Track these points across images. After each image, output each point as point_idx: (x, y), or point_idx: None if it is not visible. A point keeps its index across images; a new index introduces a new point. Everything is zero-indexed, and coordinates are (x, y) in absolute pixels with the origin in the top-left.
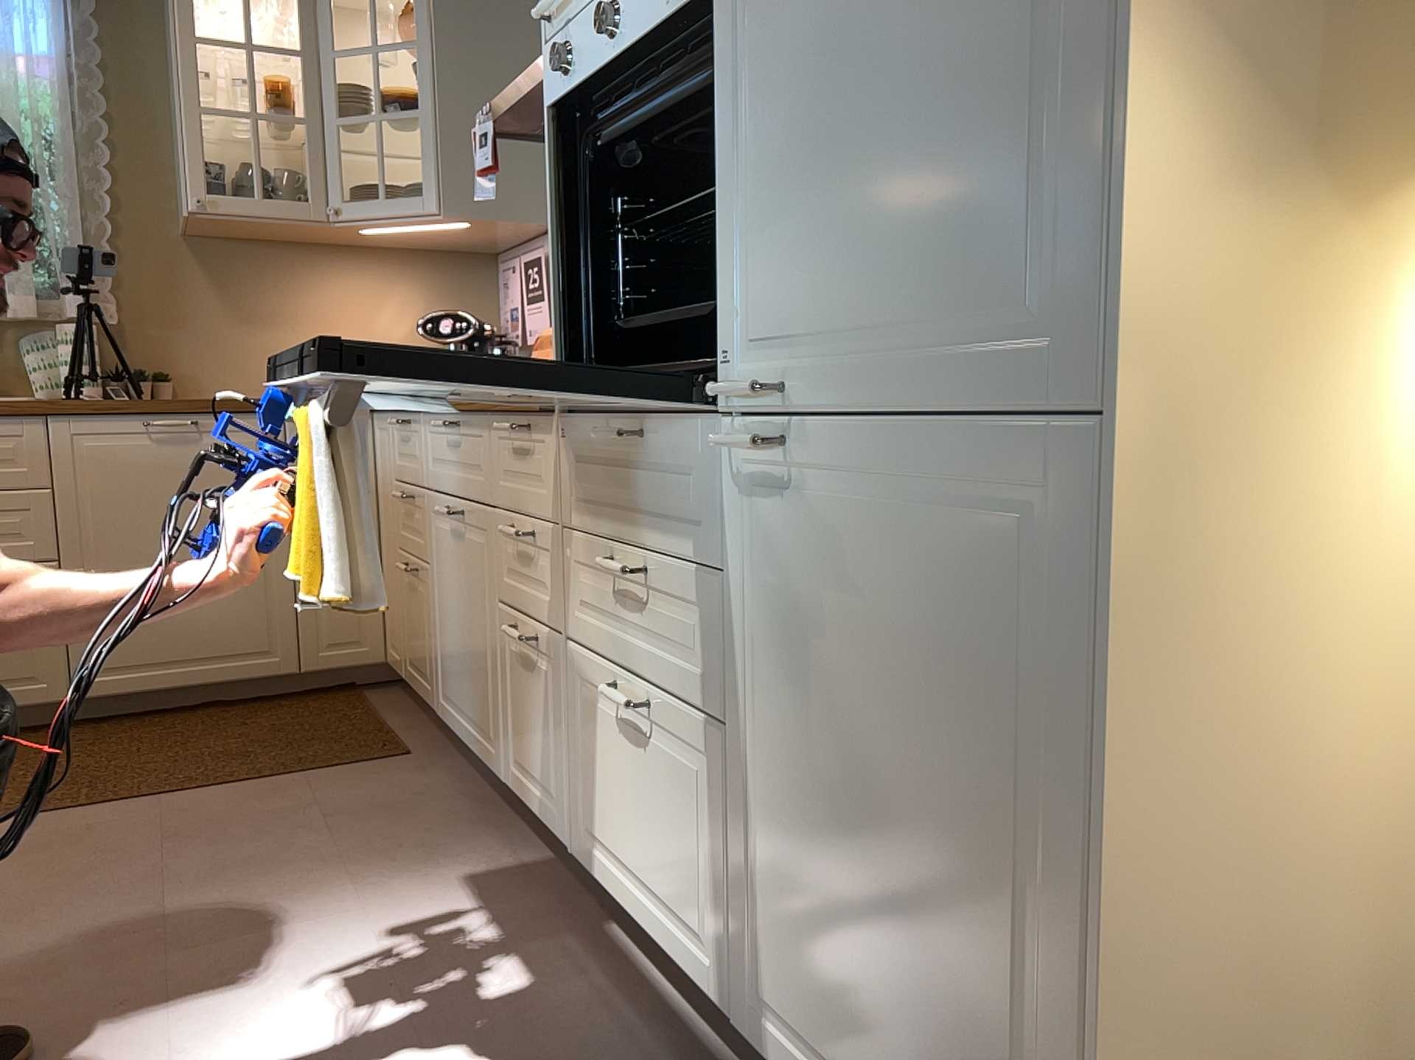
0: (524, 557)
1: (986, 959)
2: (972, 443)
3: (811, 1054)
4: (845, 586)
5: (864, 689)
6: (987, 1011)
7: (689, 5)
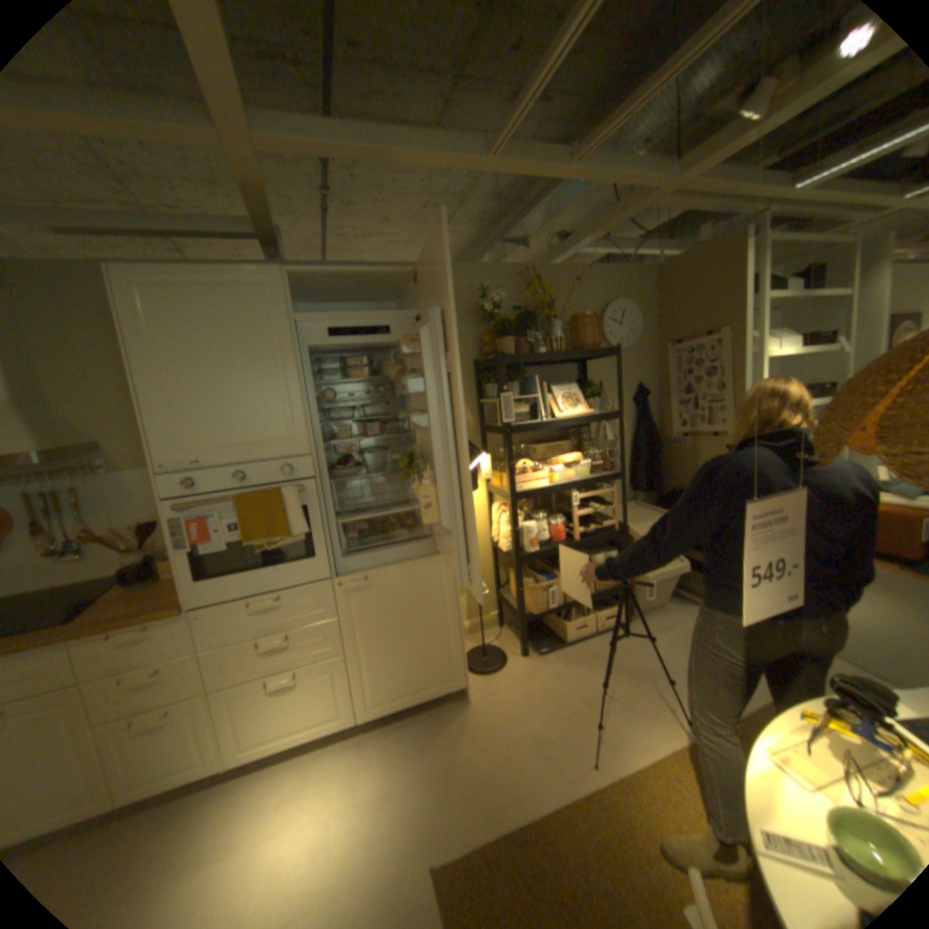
0: (136, 688)
1: (434, 641)
2: (419, 563)
3: (387, 701)
4: (386, 600)
5: (396, 616)
6: (435, 649)
7: (293, 480)
